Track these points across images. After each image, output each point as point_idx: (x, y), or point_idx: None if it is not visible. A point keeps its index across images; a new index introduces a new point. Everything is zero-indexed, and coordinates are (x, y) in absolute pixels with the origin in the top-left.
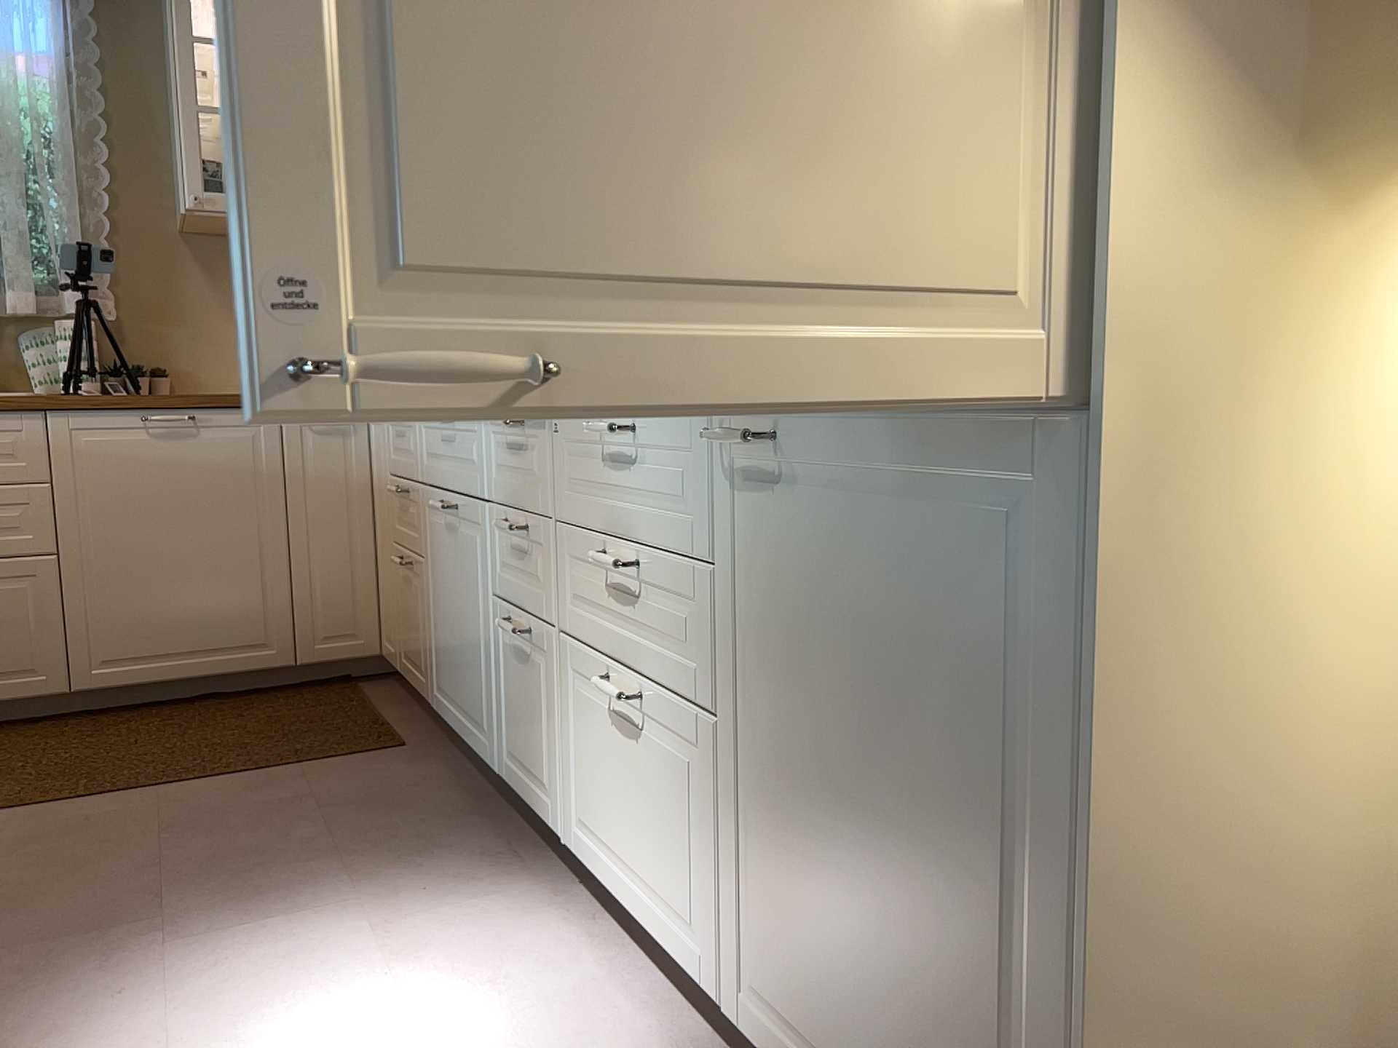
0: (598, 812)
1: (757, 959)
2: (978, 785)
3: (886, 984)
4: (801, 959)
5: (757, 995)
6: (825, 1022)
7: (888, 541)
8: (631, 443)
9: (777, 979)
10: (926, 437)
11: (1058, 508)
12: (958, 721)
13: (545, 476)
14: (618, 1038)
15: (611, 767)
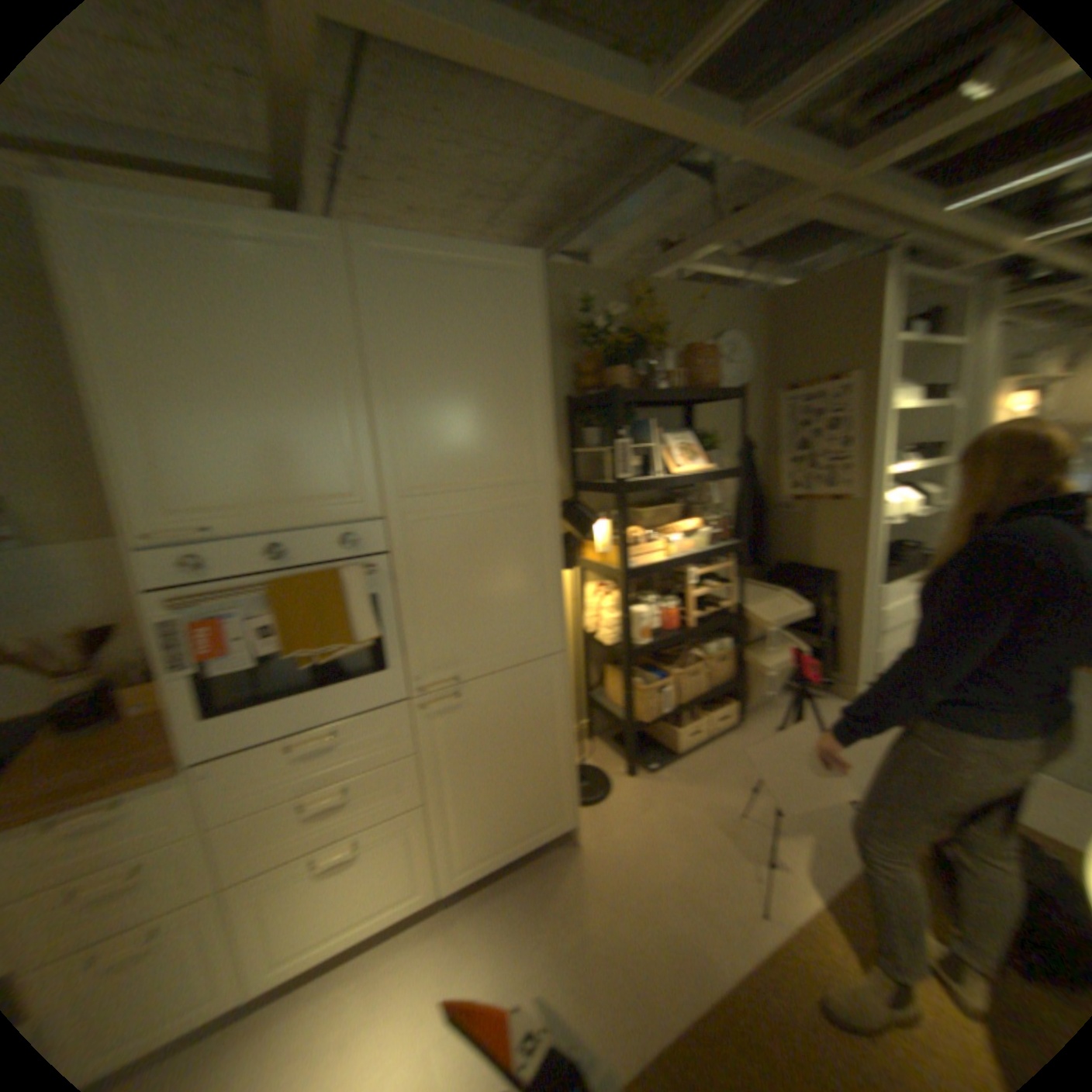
0: (290, 942)
1: (450, 862)
2: (536, 738)
3: (511, 808)
4: (475, 838)
5: (451, 873)
6: (488, 843)
7: (501, 701)
8: (329, 741)
9: (463, 856)
10: (511, 672)
11: (549, 672)
12: (529, 729)
13: (165, 819)
14: (392, 974)
15: (307, 905)
